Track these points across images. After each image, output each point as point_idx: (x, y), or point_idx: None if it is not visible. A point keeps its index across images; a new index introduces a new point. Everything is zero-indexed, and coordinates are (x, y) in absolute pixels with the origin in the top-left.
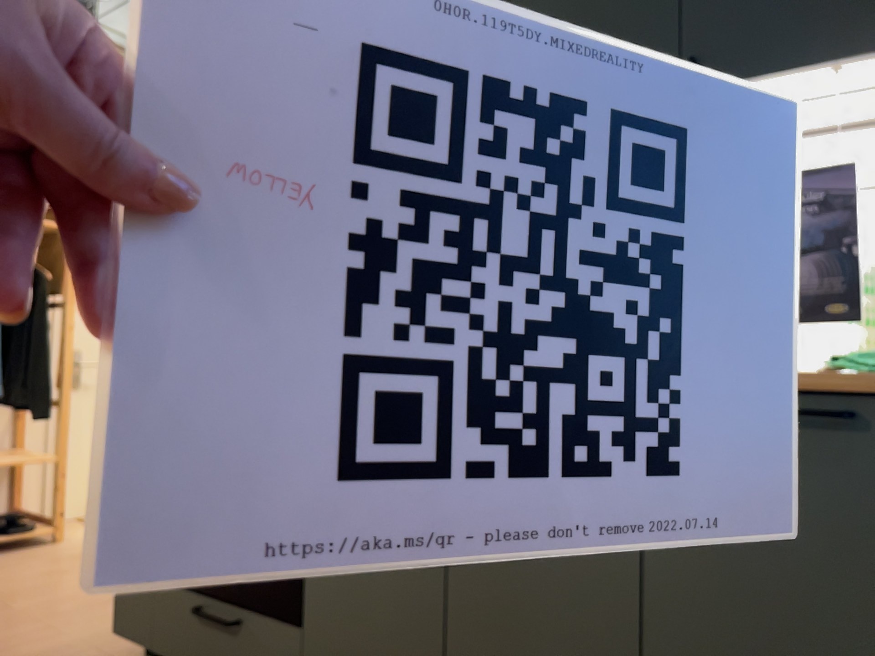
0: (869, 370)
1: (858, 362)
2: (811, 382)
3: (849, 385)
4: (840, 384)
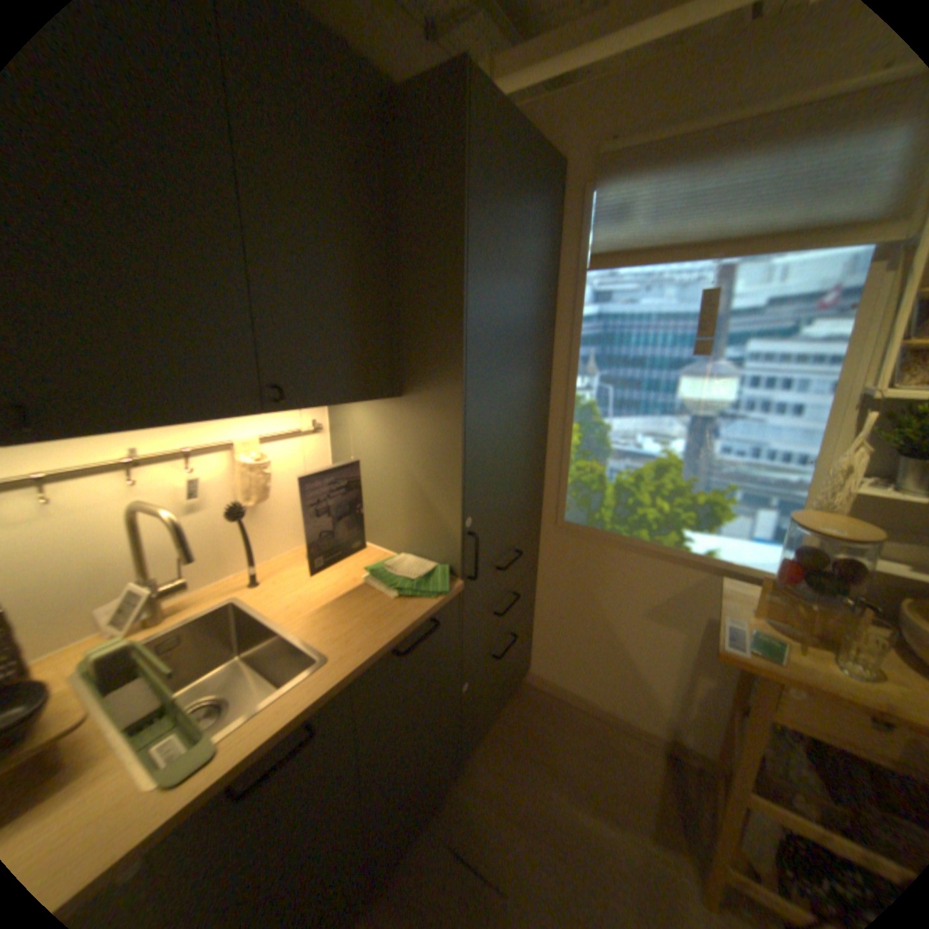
0: (425, 596)
1: (414, 591)
2: (413, 616)
3: (426, 609)
4: (431, 613)
